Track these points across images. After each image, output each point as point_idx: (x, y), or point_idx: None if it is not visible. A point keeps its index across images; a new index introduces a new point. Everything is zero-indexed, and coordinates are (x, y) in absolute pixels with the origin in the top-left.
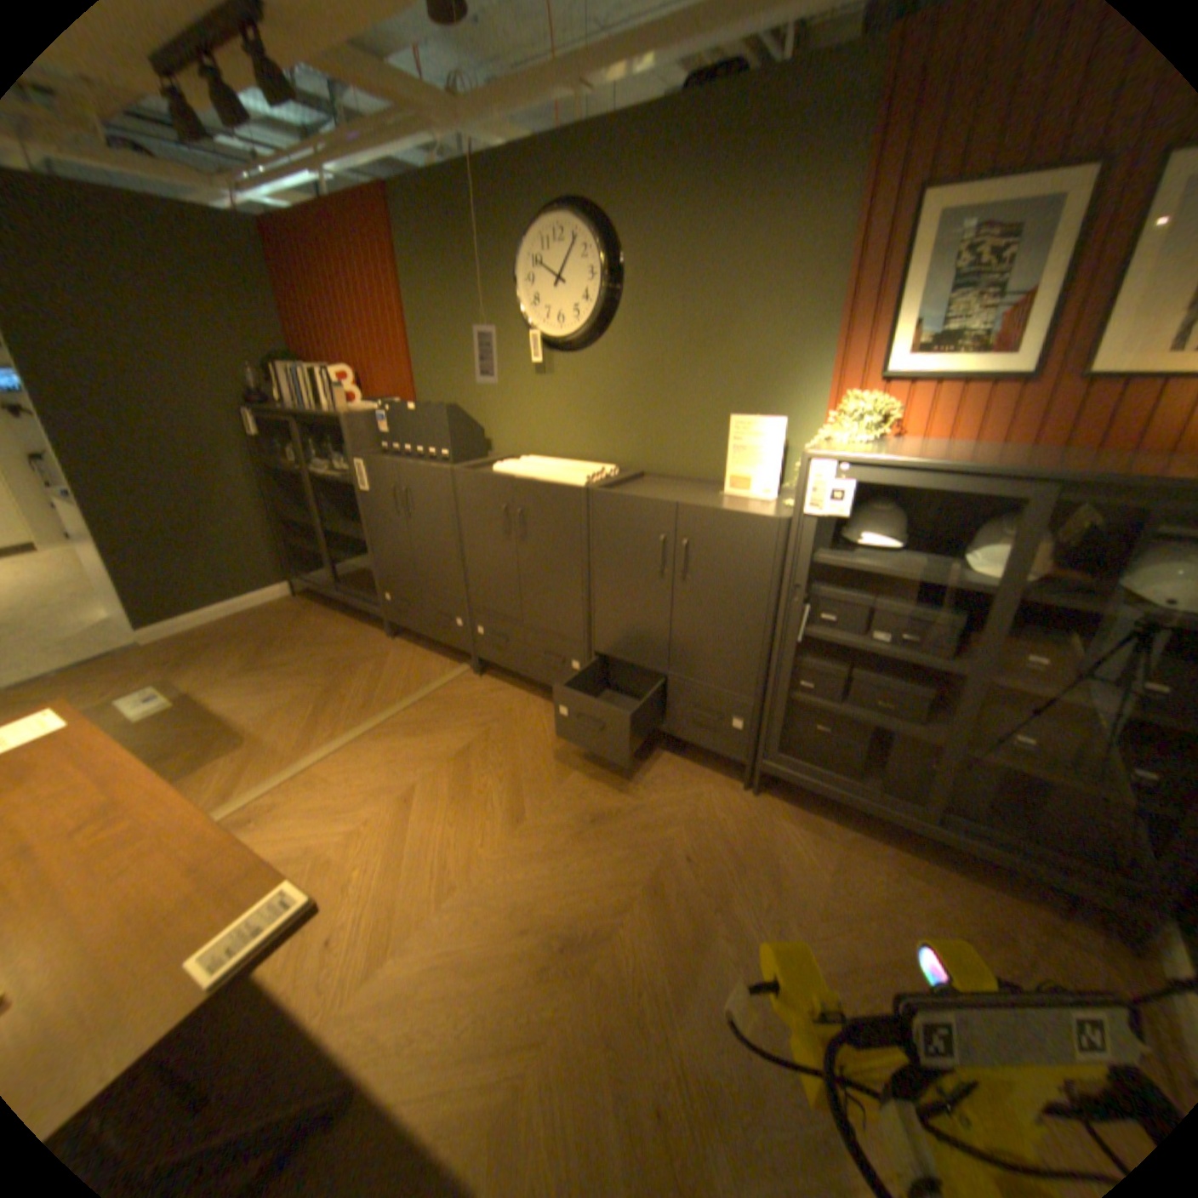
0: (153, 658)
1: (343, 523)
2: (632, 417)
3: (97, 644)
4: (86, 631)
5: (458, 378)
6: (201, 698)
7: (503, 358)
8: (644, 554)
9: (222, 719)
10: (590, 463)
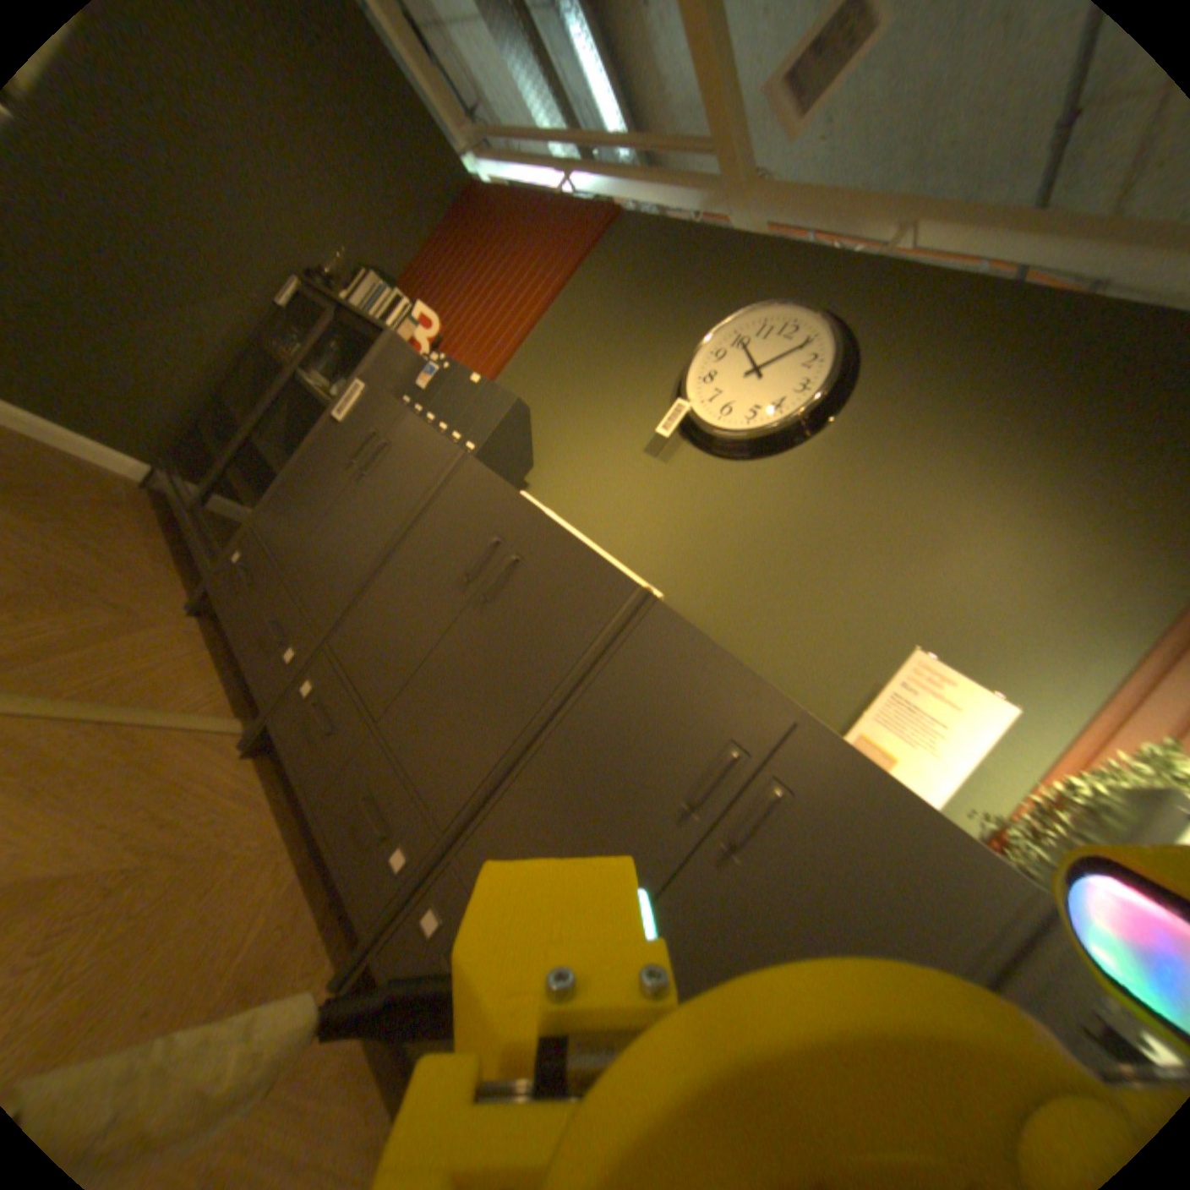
0: None
1: (280, 450)
2: (736, 566)
3: None
4: None
5: (546, 402)
6: None
7: (617, 412)
8: (676, 755)
9: None
10: None
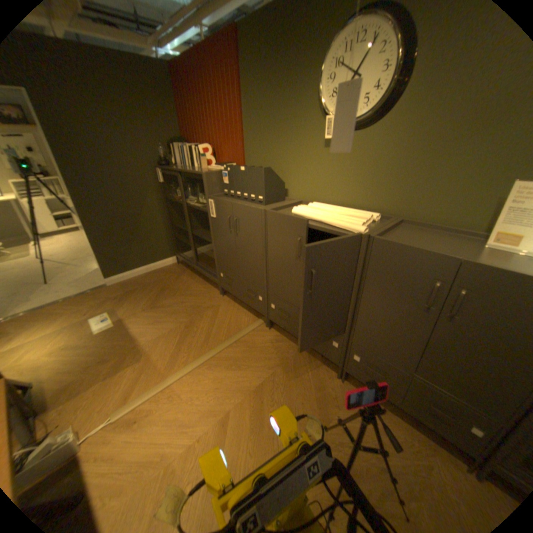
0: (111, 294)
1: (202, 230)
2: (398, 178)
3: (90, 283)
4: (88, 274)
5: (270, 150)
6: (127, 322)
7: (302, 136)
8: (414, 291)
9: (134, 338)
10: (356, 208)
